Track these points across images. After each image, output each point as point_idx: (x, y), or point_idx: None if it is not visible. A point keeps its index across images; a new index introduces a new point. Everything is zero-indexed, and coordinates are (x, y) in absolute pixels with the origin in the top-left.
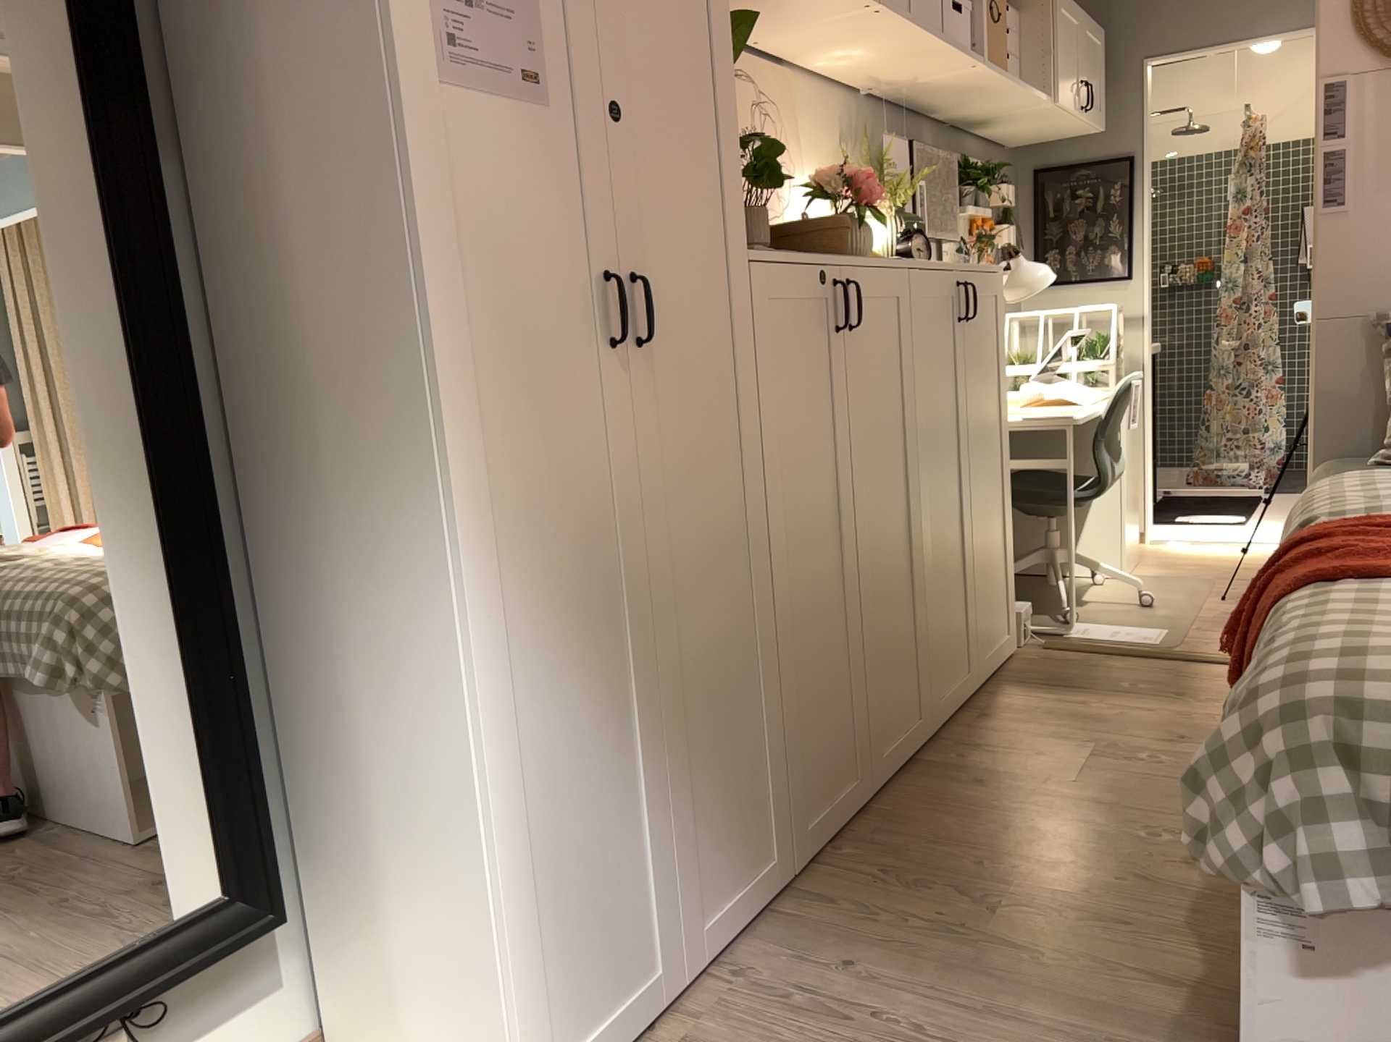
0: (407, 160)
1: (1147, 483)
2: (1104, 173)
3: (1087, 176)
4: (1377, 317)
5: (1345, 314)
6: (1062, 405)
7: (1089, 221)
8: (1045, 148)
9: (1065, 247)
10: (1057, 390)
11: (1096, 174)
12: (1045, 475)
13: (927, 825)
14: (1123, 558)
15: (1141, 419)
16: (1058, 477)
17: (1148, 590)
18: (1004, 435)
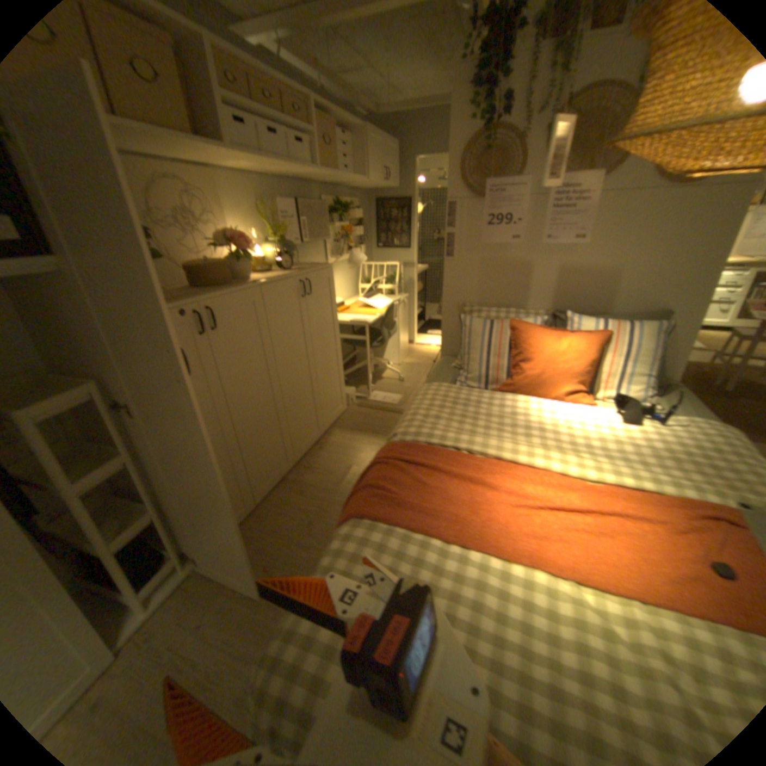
0: None
1: (417, 325)
2: (404, 205)
3: (397, 205)
4: (464, 306)
5: (454, 302)
6: (373, 310)
7: (398, 224)
8: (383, 191)
9: (389, 234)
10: (372, 304)
11: (401, 205)
12: (371, 333)
13: (272, 521)
14: (401, 359)
15: (415, 303)
16: (375, 335)
17: (403, 377)
18: (339, 333)
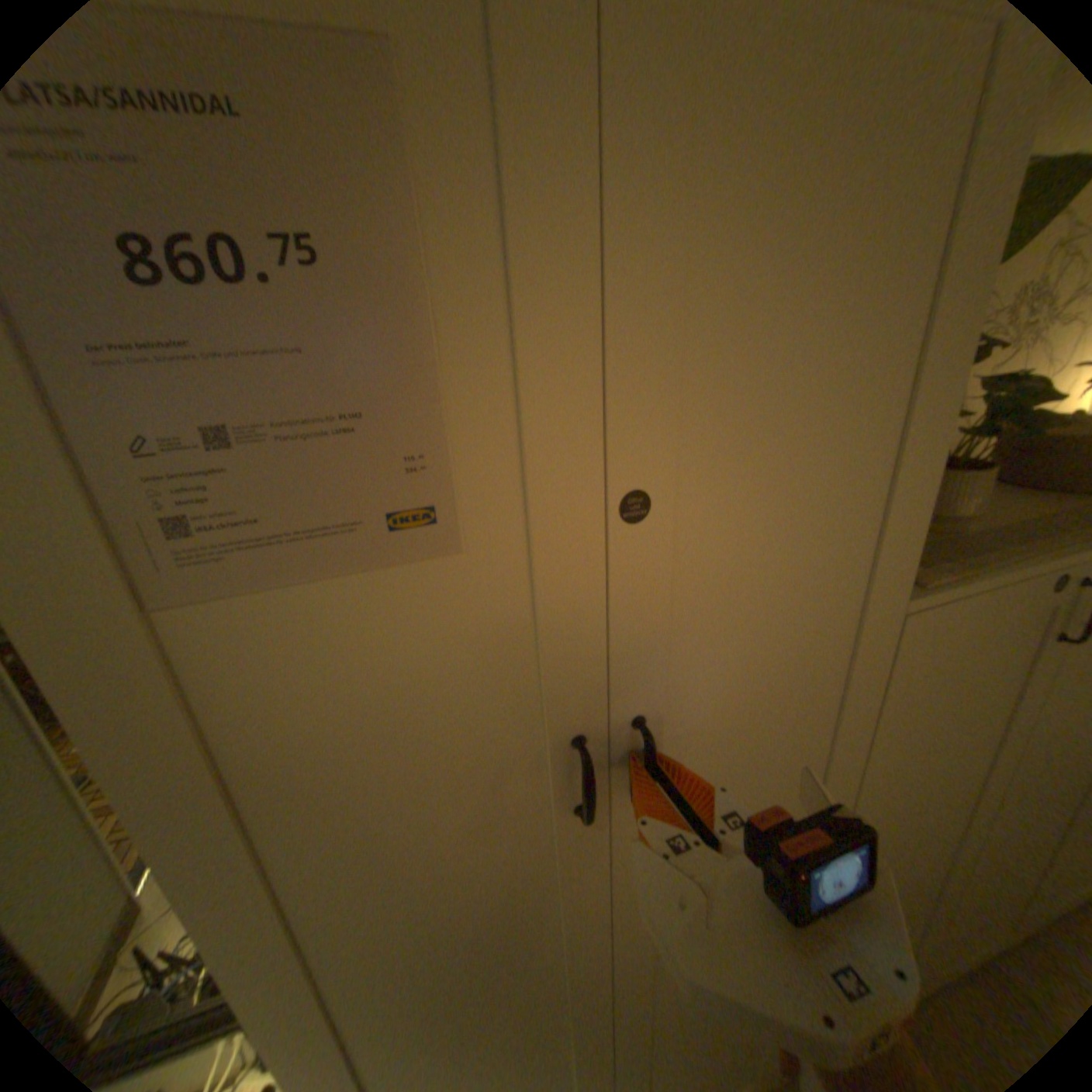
0: (131, 747)
1: None
2: None
3: None
4: None
5: None
6: None
7: None
8: None
9: None
10: None
11: None
12: None
13: None
14: None
15: None
16: None
17: None
18: None
